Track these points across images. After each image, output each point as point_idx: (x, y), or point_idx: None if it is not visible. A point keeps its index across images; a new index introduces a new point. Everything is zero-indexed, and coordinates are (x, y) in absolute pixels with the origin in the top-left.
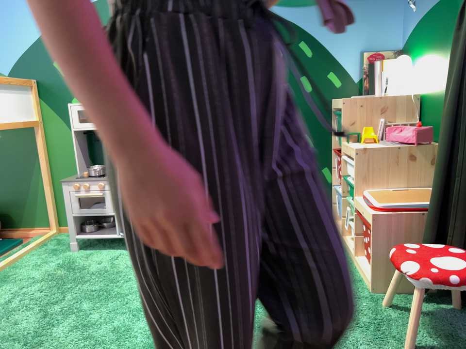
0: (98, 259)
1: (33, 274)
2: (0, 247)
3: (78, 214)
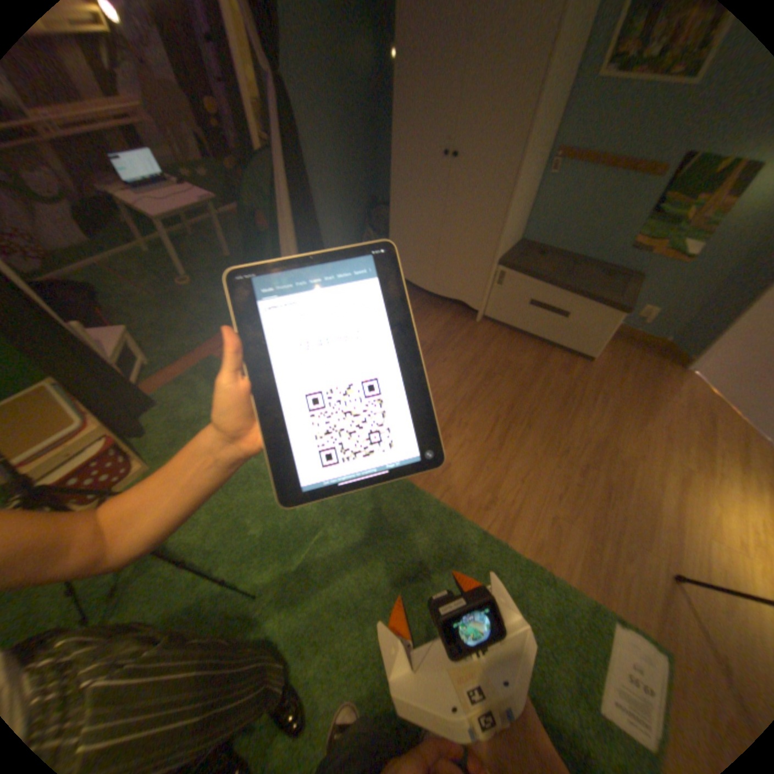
0: None
1: None
2: None
3: None
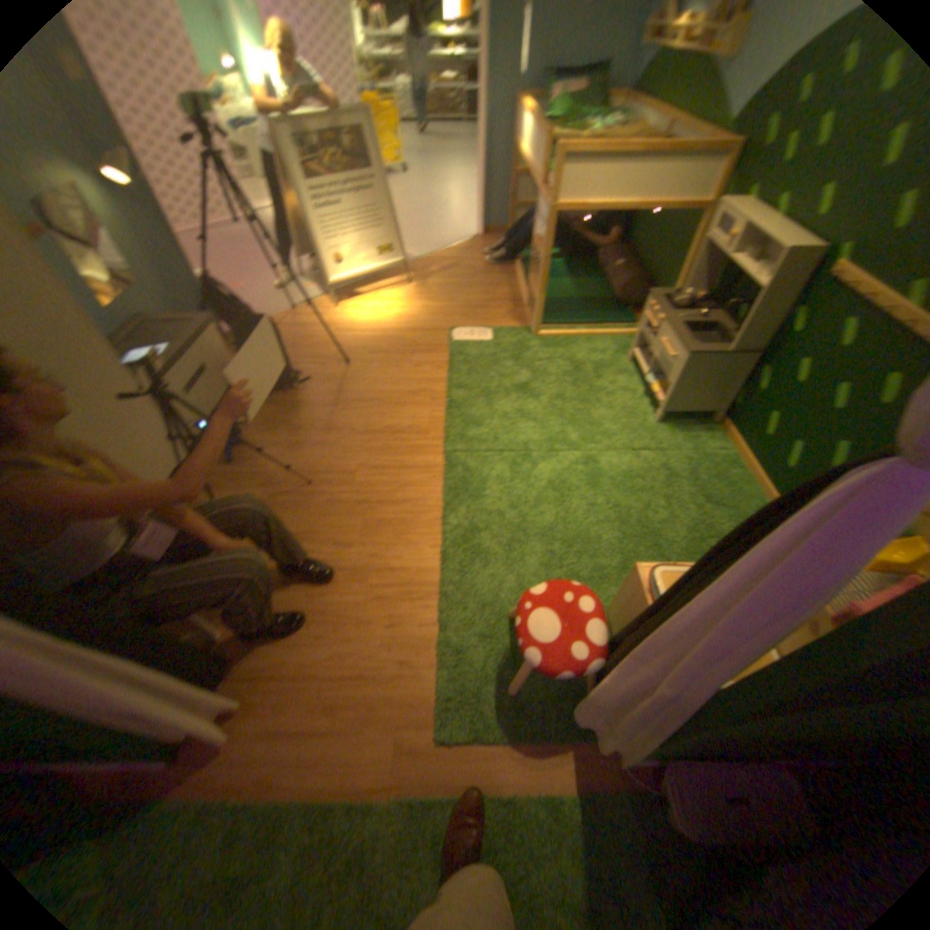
0: (619, 381)
1: (580, 356)
2: (616, 318)
3: (640, 332)
